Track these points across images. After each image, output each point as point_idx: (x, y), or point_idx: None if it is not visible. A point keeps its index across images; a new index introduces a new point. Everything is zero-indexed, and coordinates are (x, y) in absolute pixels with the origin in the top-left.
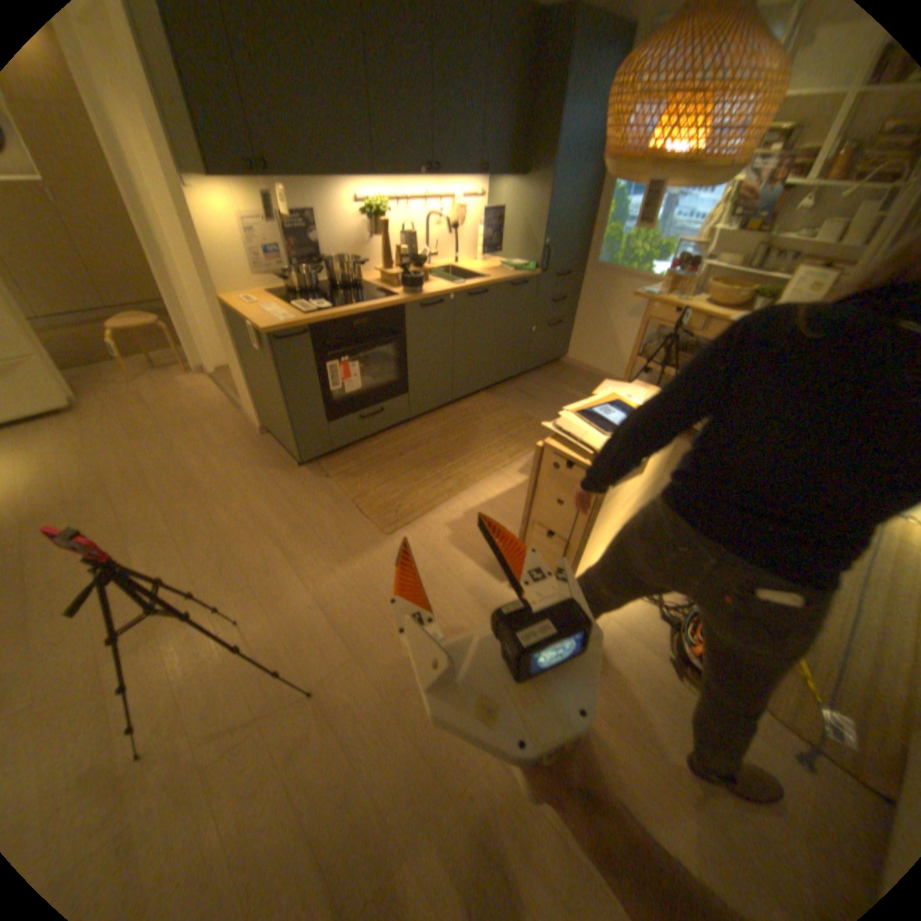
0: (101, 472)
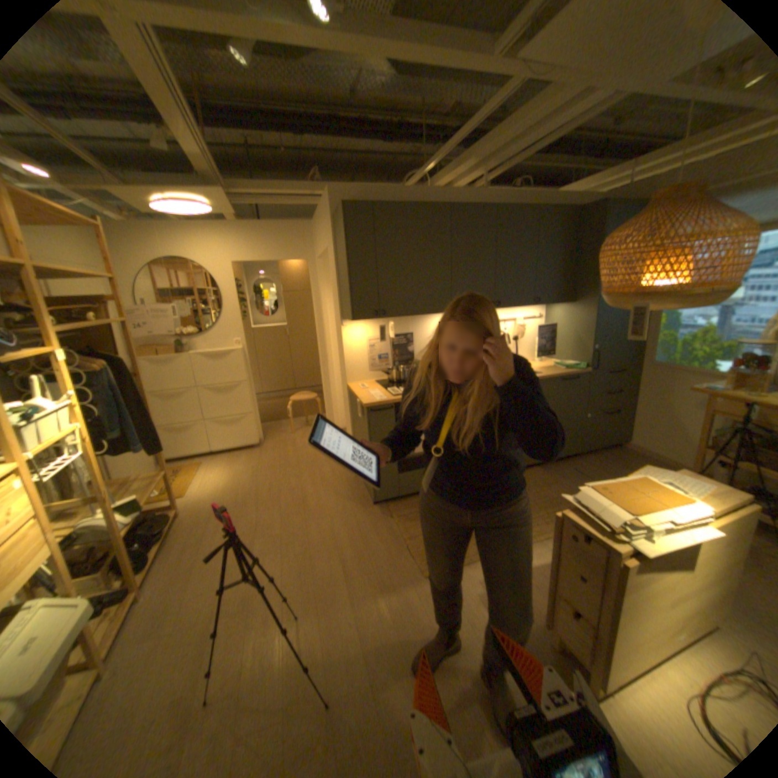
0: (259, 487)
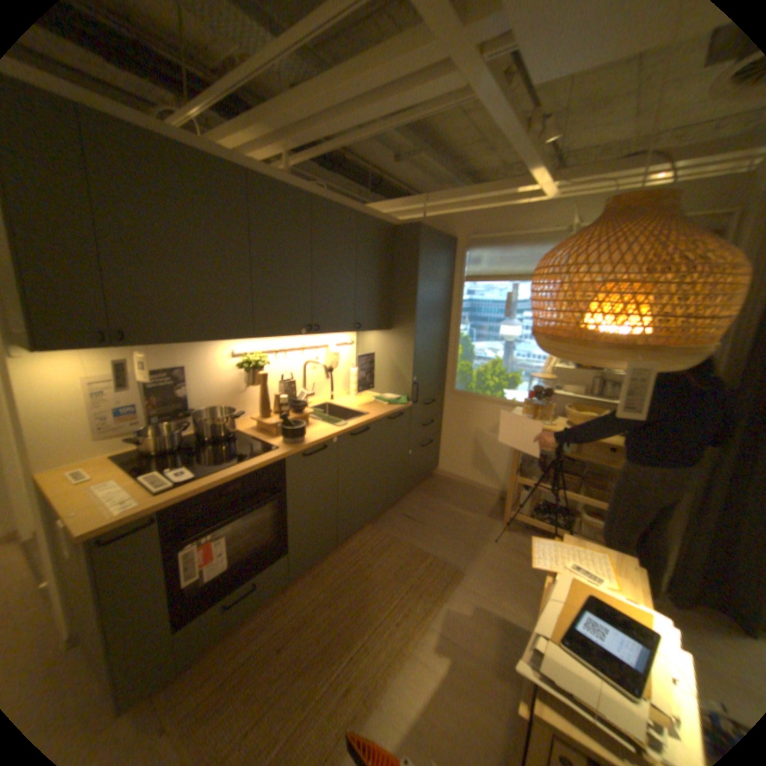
0: None
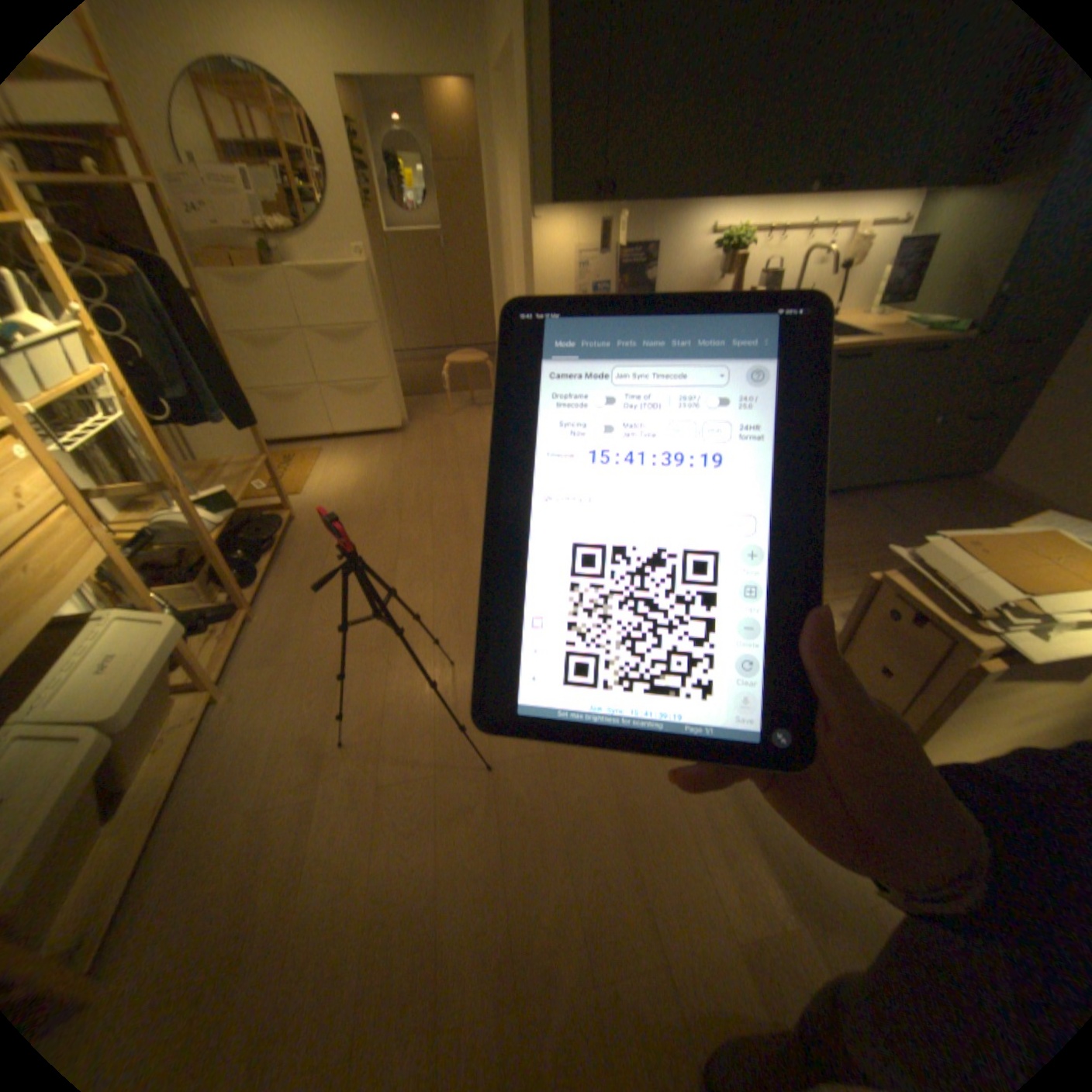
0: (403, 490)
